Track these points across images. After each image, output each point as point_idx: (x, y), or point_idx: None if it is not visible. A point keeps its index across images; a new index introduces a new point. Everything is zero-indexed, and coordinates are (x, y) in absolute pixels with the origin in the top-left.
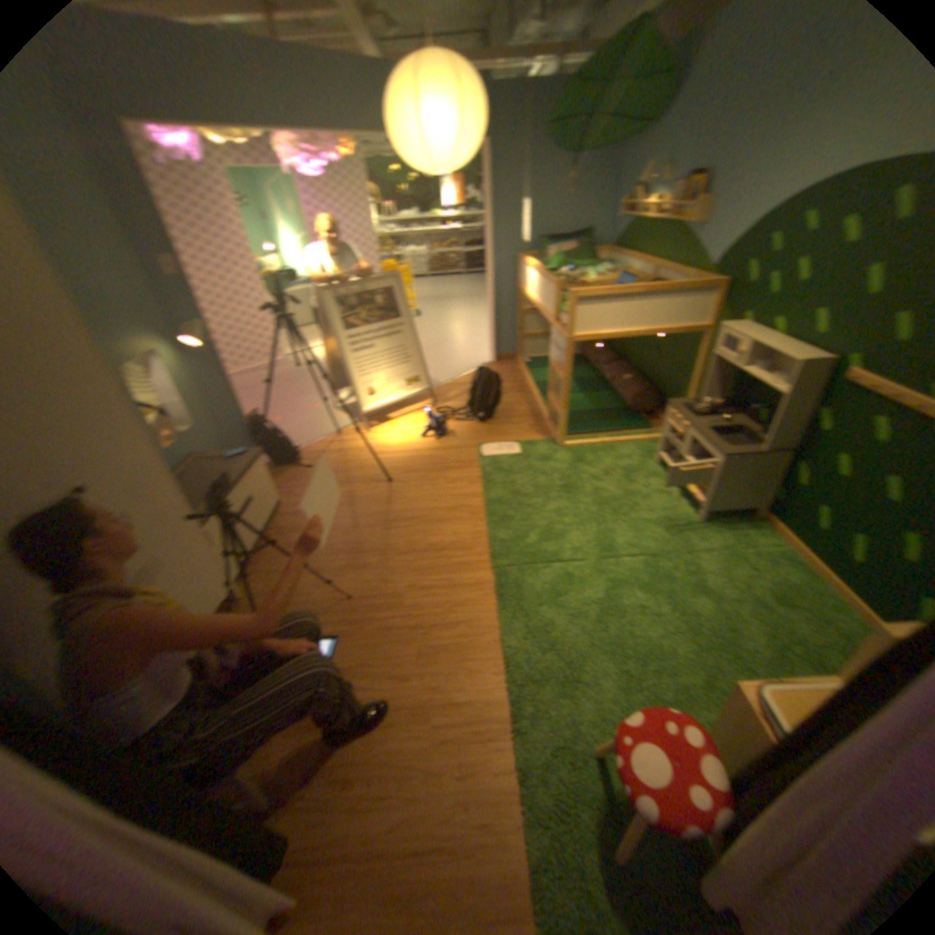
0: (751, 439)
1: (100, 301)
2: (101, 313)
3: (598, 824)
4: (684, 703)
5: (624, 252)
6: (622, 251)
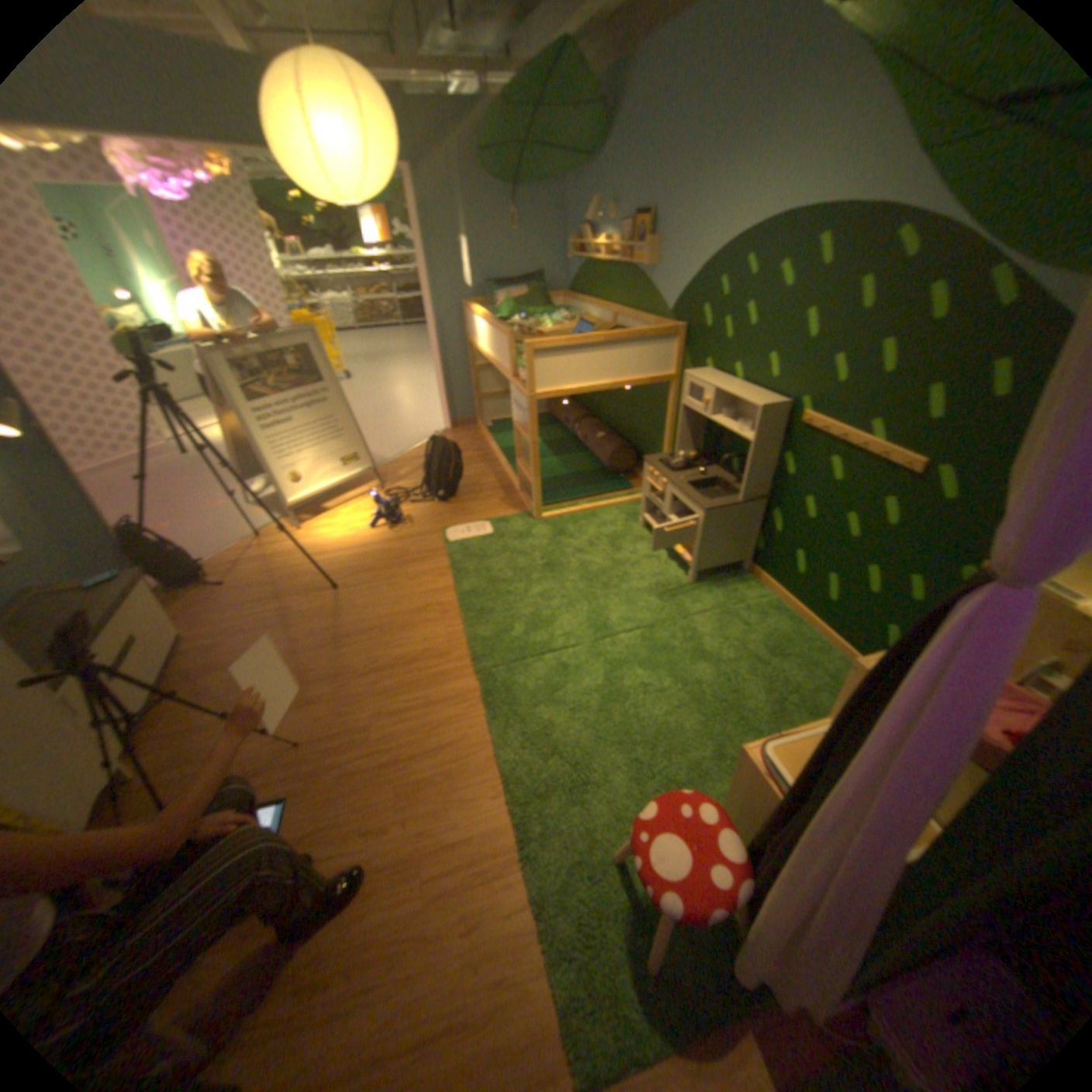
0: (726, 491)
1: None
2: None
3: (625, 937)
4: (696, 780)
5: (579, 298)
6: (577, 297)
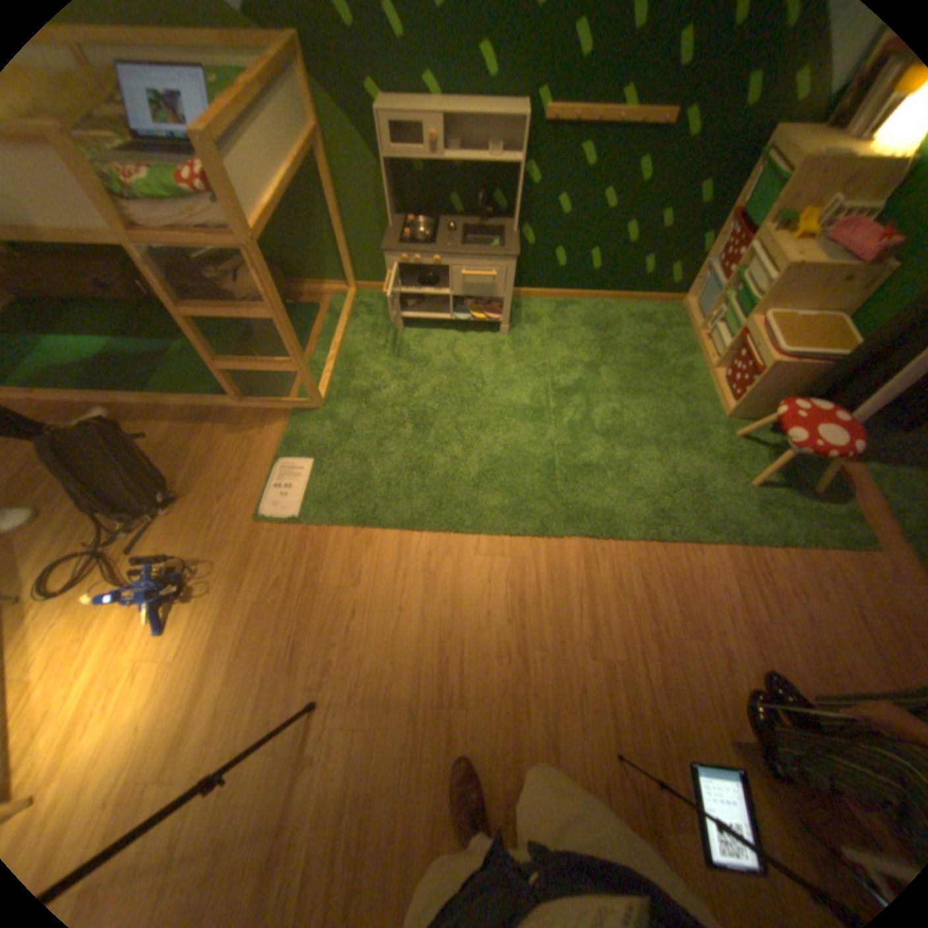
0: (481, 234)
1: None
2: None
3: (800, 498)
4: (698, 419)
5: None
6: None
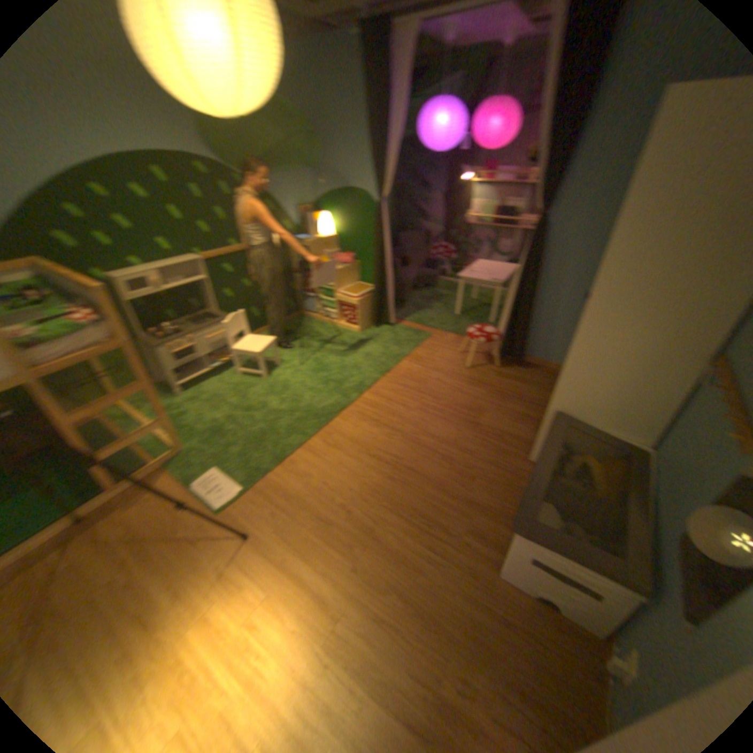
0: (195, 321)
1: None
2: None
3: (401, 337)
4: (350, 339)
5: None
6: None
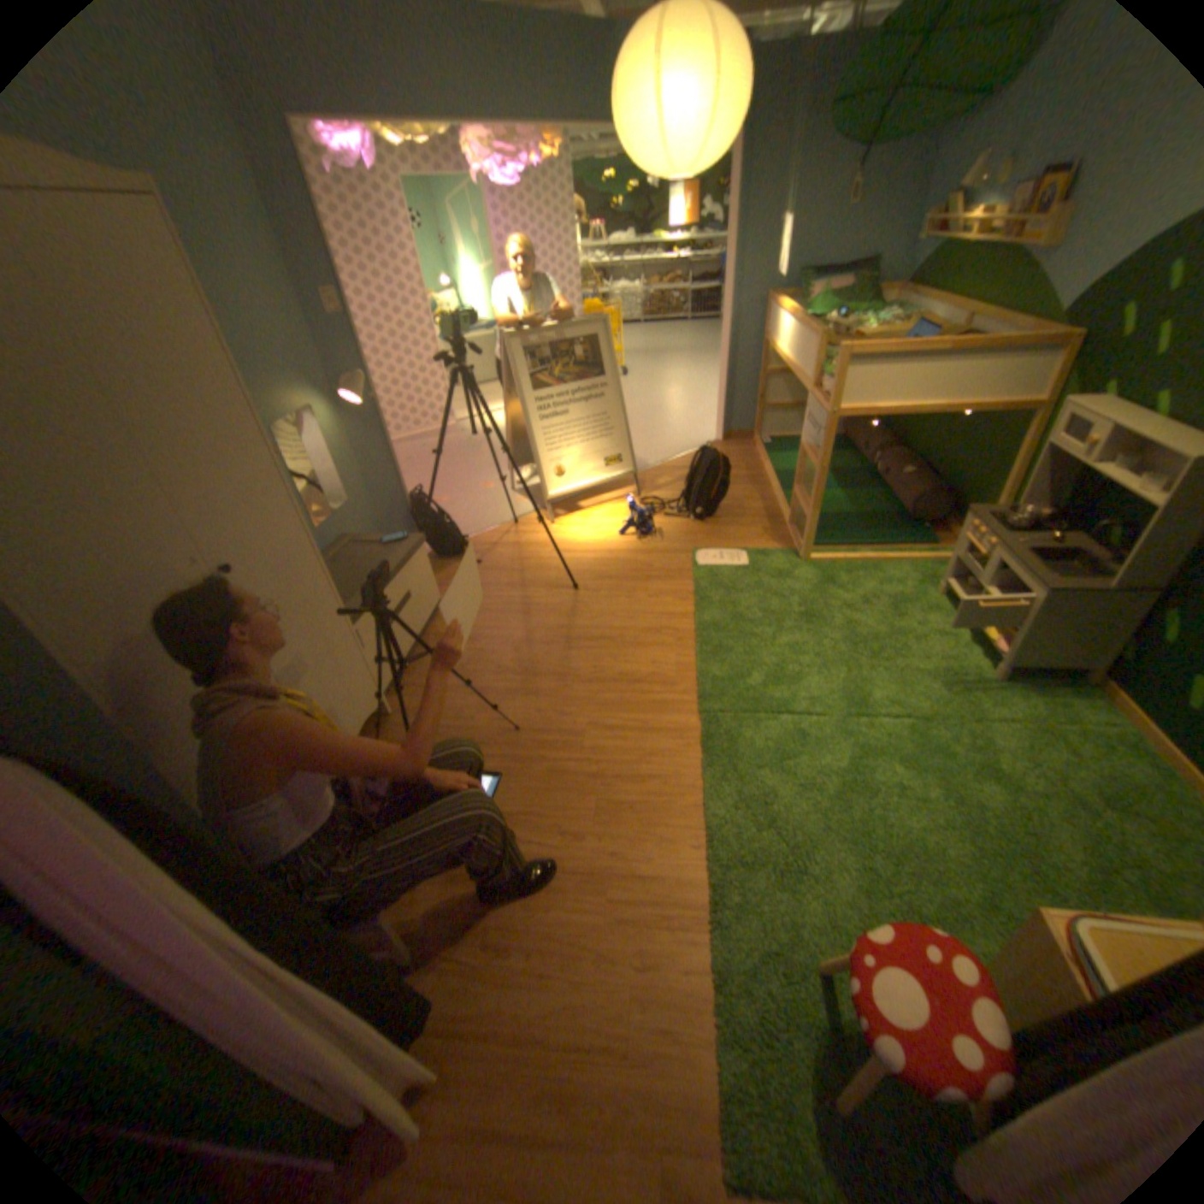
0: (1090, 570)
1: (248, 344)
2: (248, 359)
3: (815, 1058)
4: (950, 923)
5: (921, 292)
6: (918, 290)
